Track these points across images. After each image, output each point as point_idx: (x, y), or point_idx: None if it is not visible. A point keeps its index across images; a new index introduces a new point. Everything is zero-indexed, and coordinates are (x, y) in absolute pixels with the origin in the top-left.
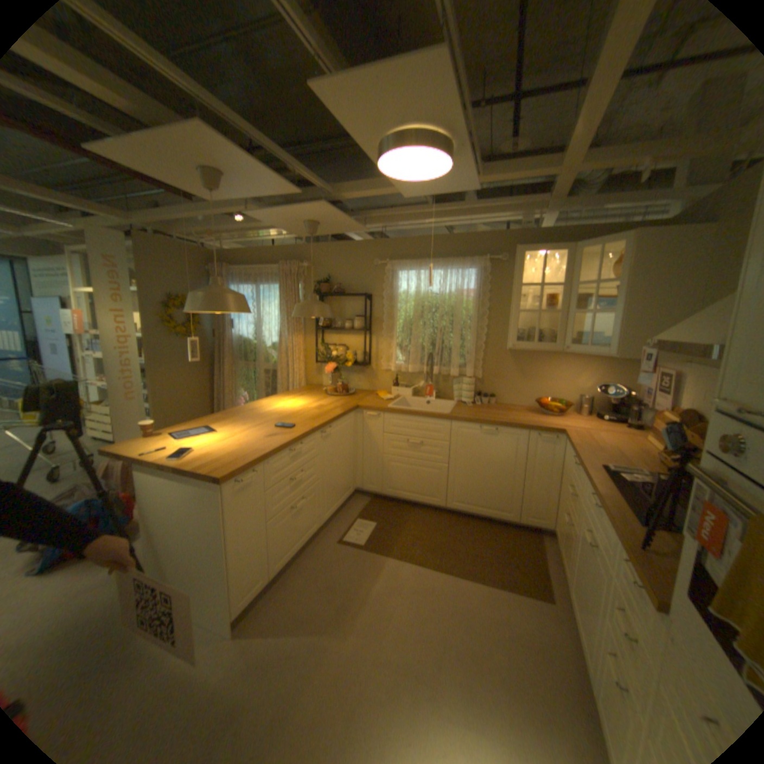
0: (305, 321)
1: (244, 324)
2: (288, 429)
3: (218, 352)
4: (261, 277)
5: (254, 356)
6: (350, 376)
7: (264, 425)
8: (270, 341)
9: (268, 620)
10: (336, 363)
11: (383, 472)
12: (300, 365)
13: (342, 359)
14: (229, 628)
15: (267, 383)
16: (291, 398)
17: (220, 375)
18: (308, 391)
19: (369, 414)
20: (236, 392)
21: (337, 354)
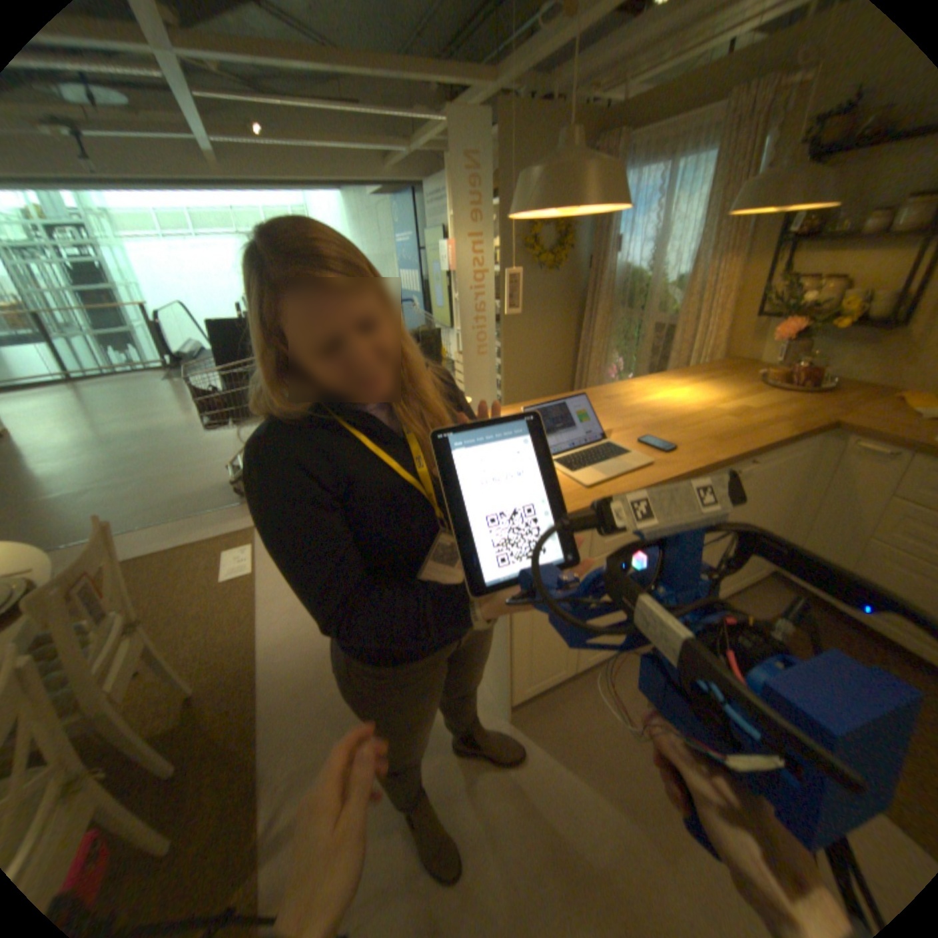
0: (757, 223)
1: (637, 241)
2: (661, 450)
3: (592, 291)
4: (686, 137)
5: (643, 297)
6: (834, 347)
7: (621, 432)
8: (676, 271)
9: (563, 726)
10: (809, 315)
11: (859, 570)
12: (722, 317)
13: (828, 307)
14: (510, 710)
15: (654, 346)
16: (688, 380)
17: (589, 327)
18: (726, 369)
19: (866, 446)
20: (607, 355)
21: (818, 295)
